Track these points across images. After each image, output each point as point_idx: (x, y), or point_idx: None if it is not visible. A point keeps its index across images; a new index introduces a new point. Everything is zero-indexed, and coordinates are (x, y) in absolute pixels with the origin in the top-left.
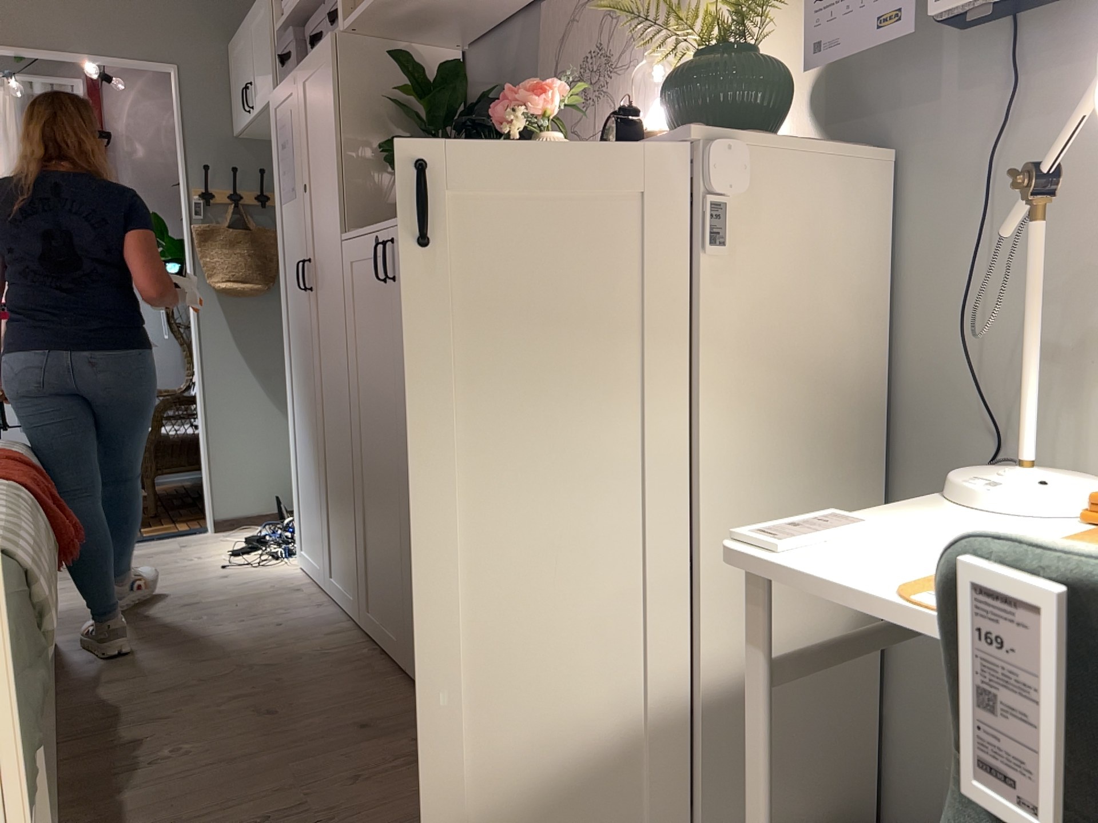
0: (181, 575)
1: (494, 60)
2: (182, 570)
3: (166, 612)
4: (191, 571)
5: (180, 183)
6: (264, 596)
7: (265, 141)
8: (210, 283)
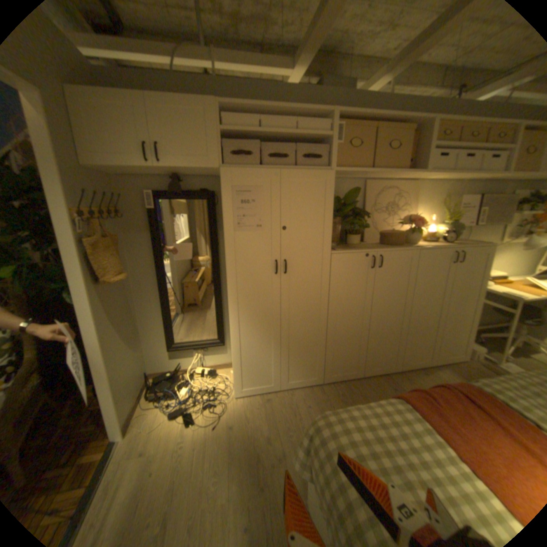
0: (211, 450)
1: (335, 188)
2: (201, 450)
3: (274, 451)
4: (207, 445)
5: (52, 203)
6: (270, 412)
7: (95, 171)
8: (95, 280)
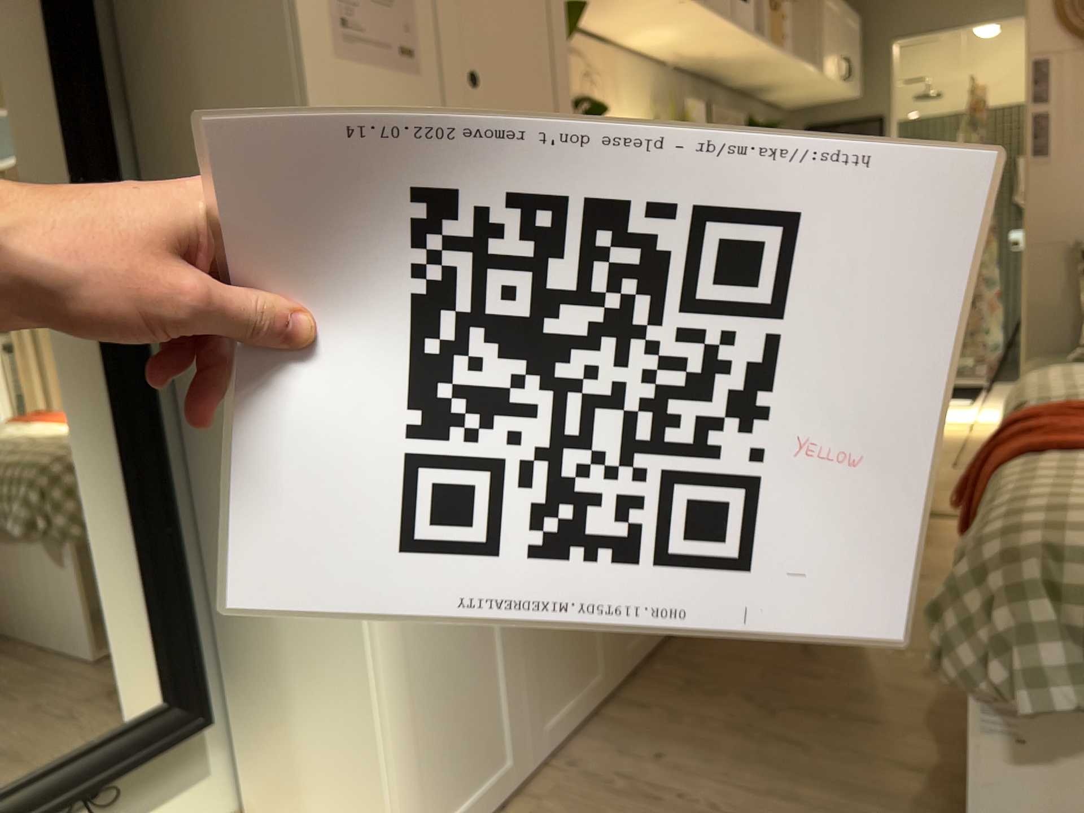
0: None
1: None
2: None
3: None
4: None
5: None
6: None
7: None
8: None
